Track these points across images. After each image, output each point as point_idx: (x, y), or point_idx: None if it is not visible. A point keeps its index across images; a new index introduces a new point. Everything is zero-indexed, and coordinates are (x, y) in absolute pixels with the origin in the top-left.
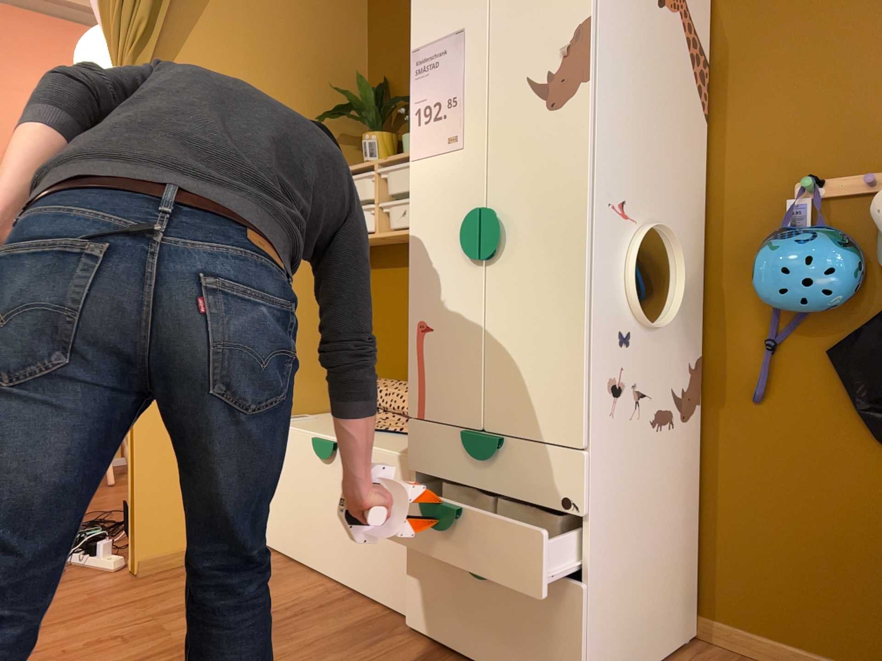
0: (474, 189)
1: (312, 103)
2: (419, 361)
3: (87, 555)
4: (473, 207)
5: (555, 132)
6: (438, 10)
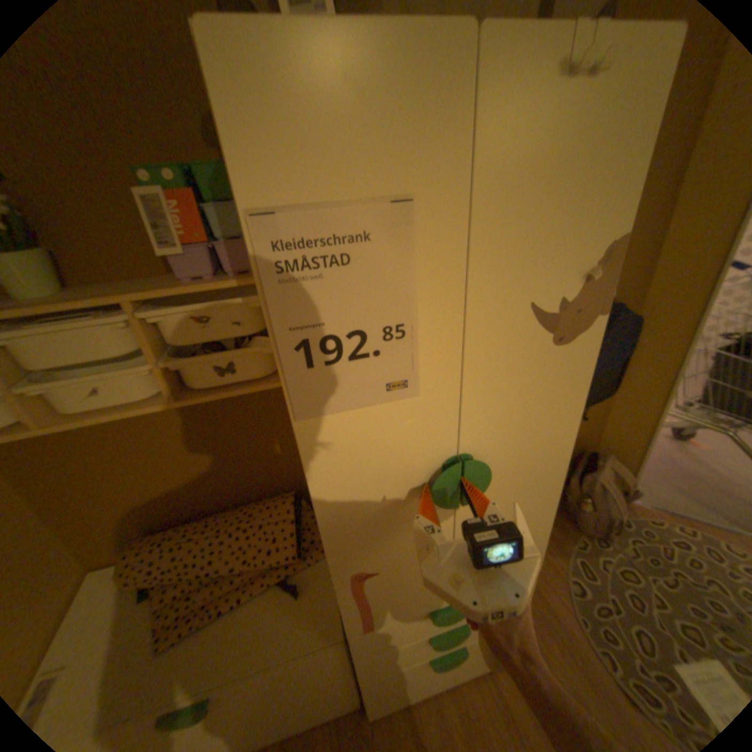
0: (440, 440)
1: None
2: (358, 601)
3: None
4: (439, 459)
5: (558, 368)
6: (325, 116)
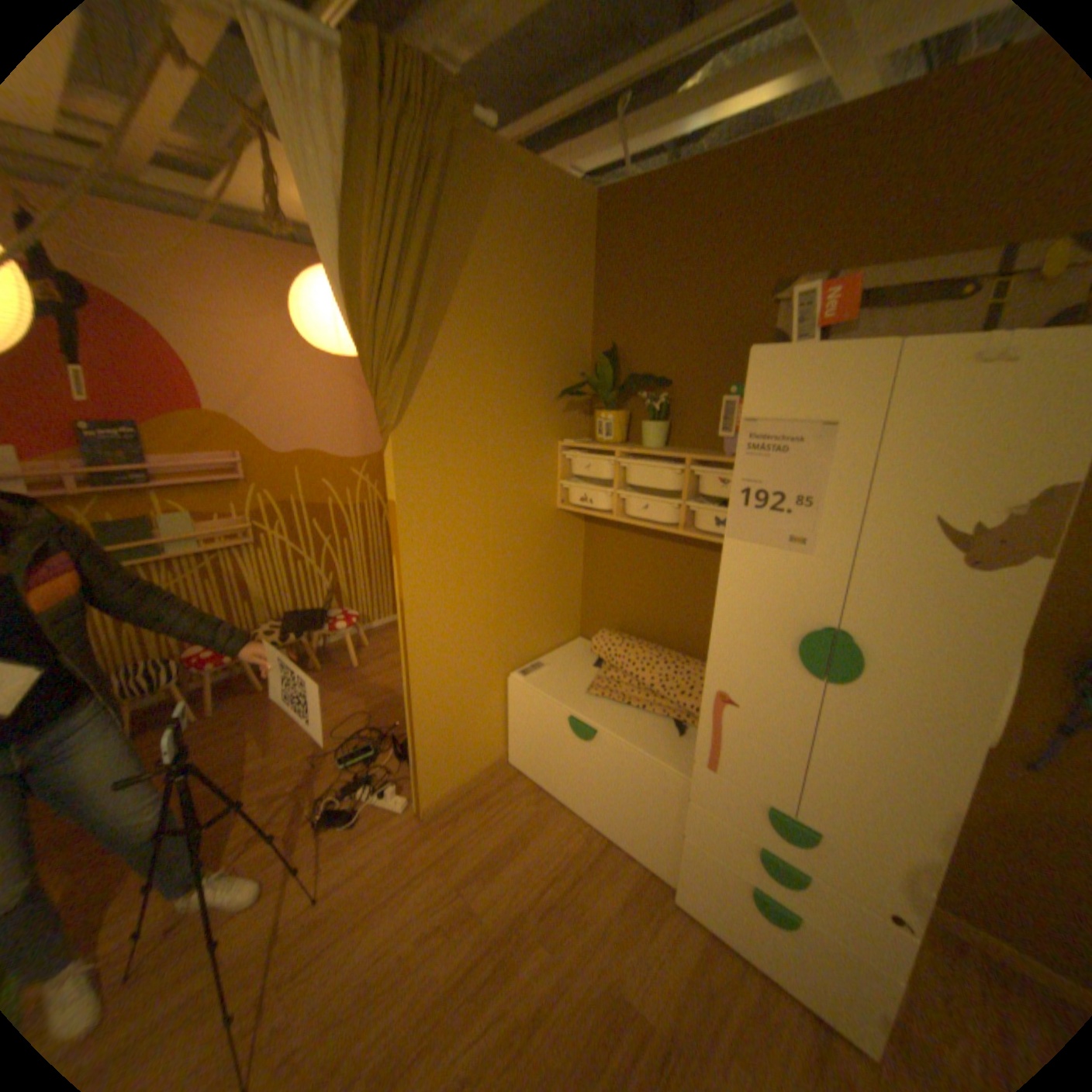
0: (823, 604)
1: (546, 375)
2: (715, 724)
3: (371, 786)
4: (818, 622)
5: (973, 594)
6: (795, 381)
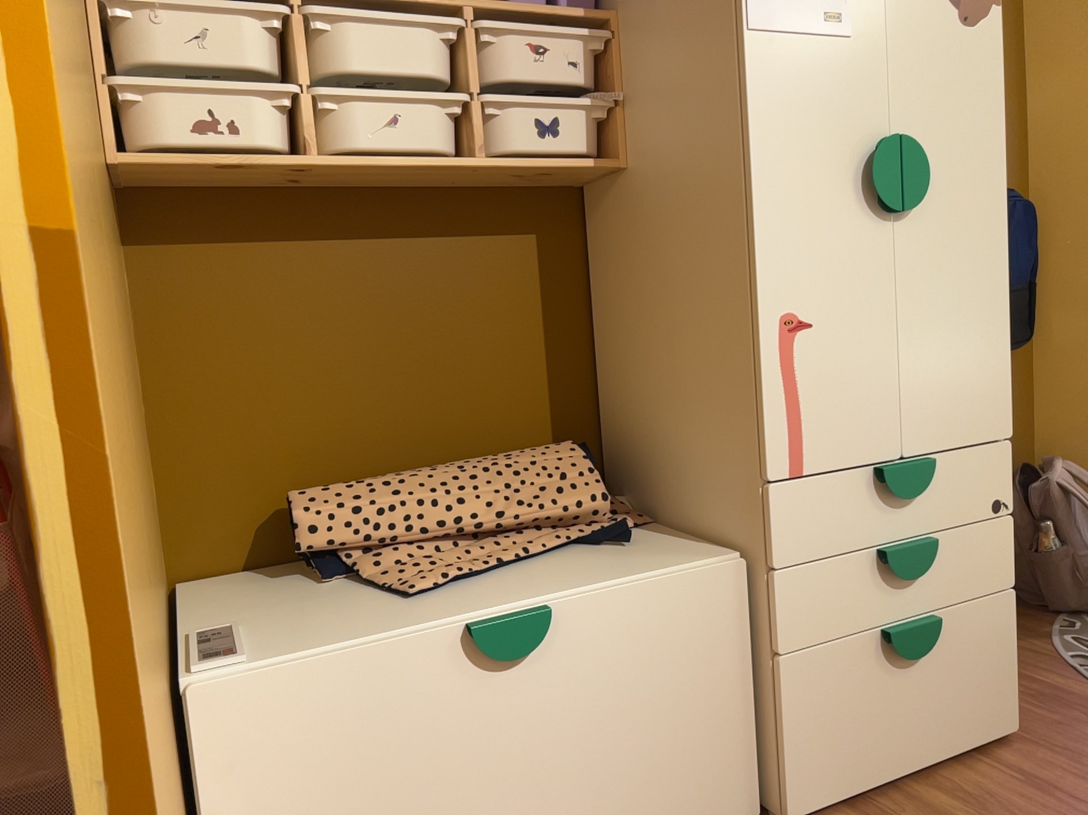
0: (872, 107)
1: None
2: (788, 382)
3: None
4: (872, 135)
5: (970, 54)
6: None
